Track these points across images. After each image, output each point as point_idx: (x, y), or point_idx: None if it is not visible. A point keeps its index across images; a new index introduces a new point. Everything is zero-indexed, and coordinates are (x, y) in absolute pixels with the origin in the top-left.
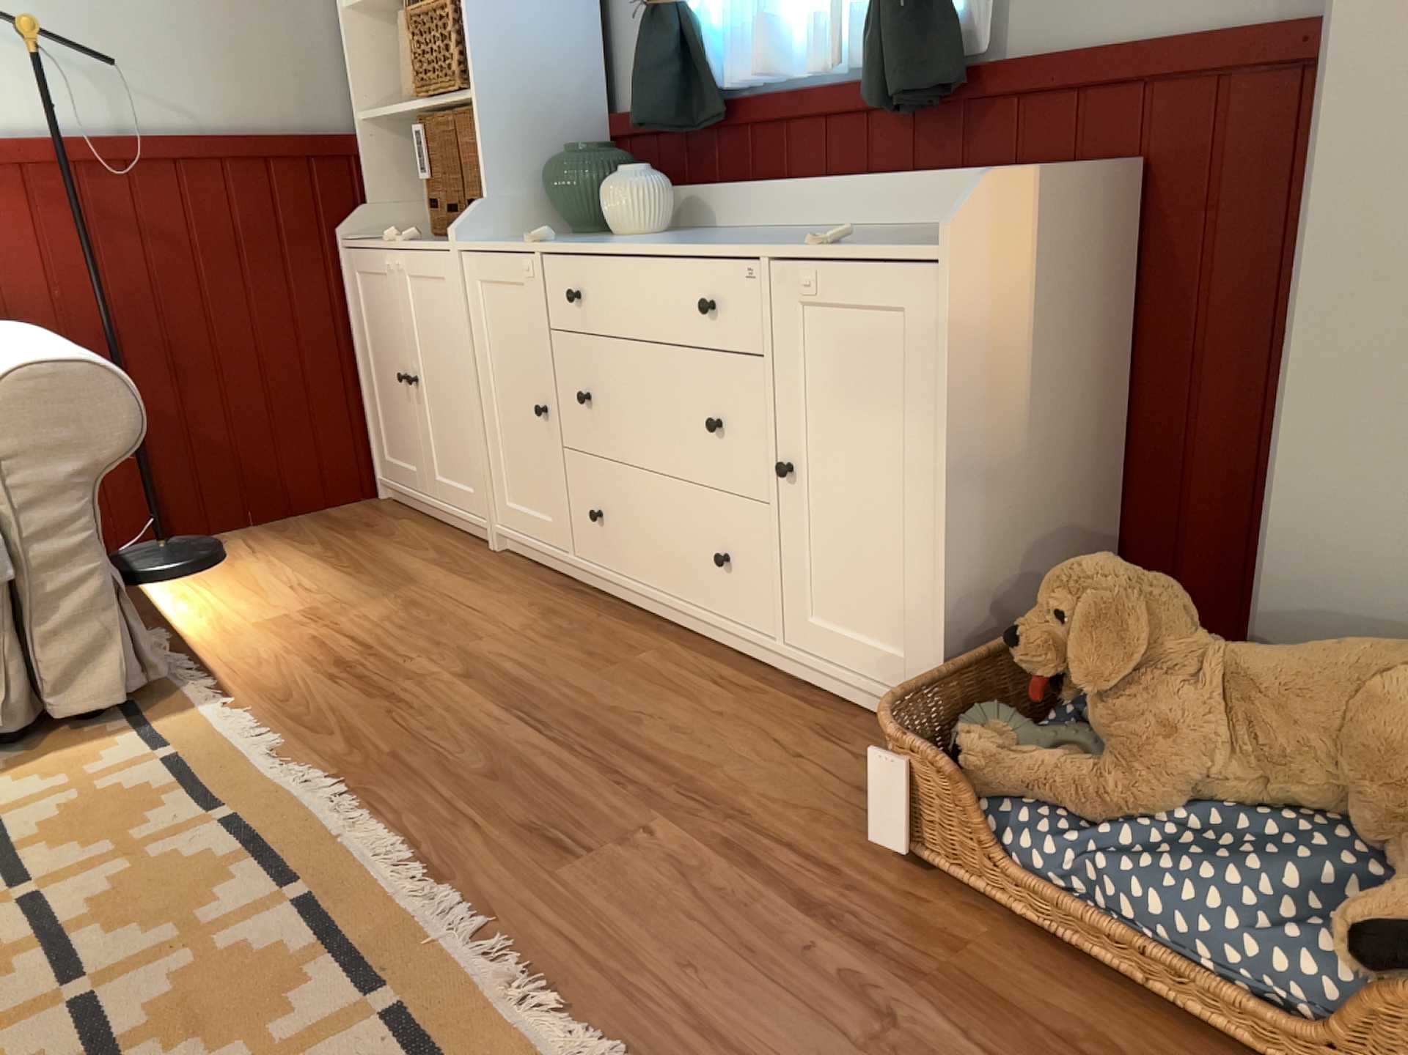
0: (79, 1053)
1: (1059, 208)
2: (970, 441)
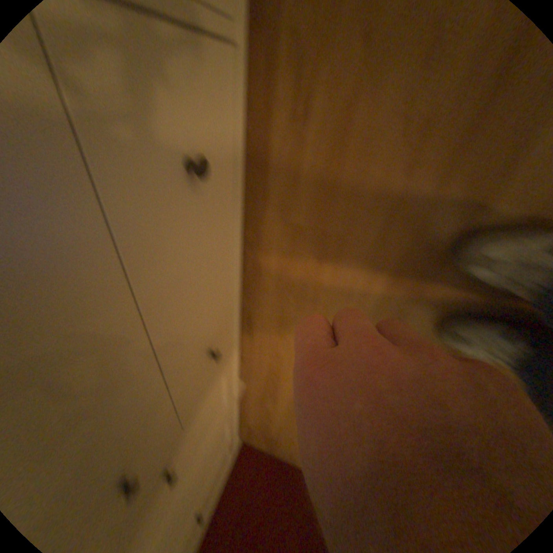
0: None
1: None
2: None
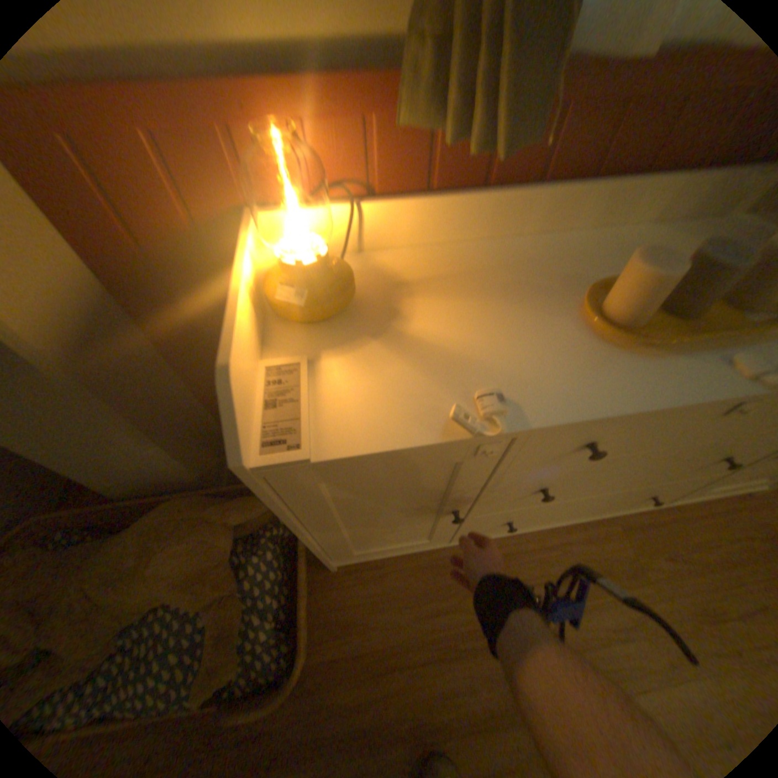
0: None
1: None
2: None
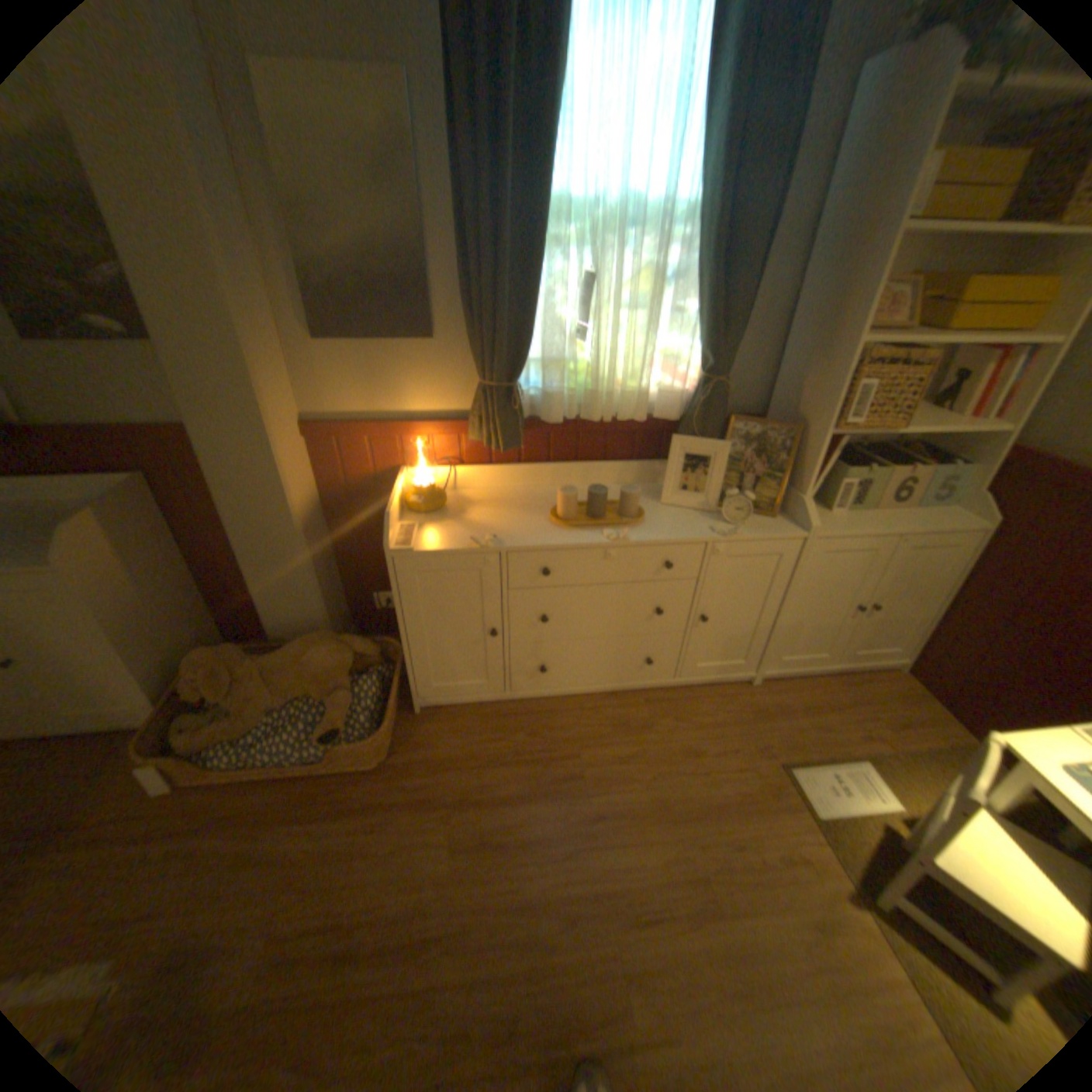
0: None
1: (111, 514)
2: (117, 625)
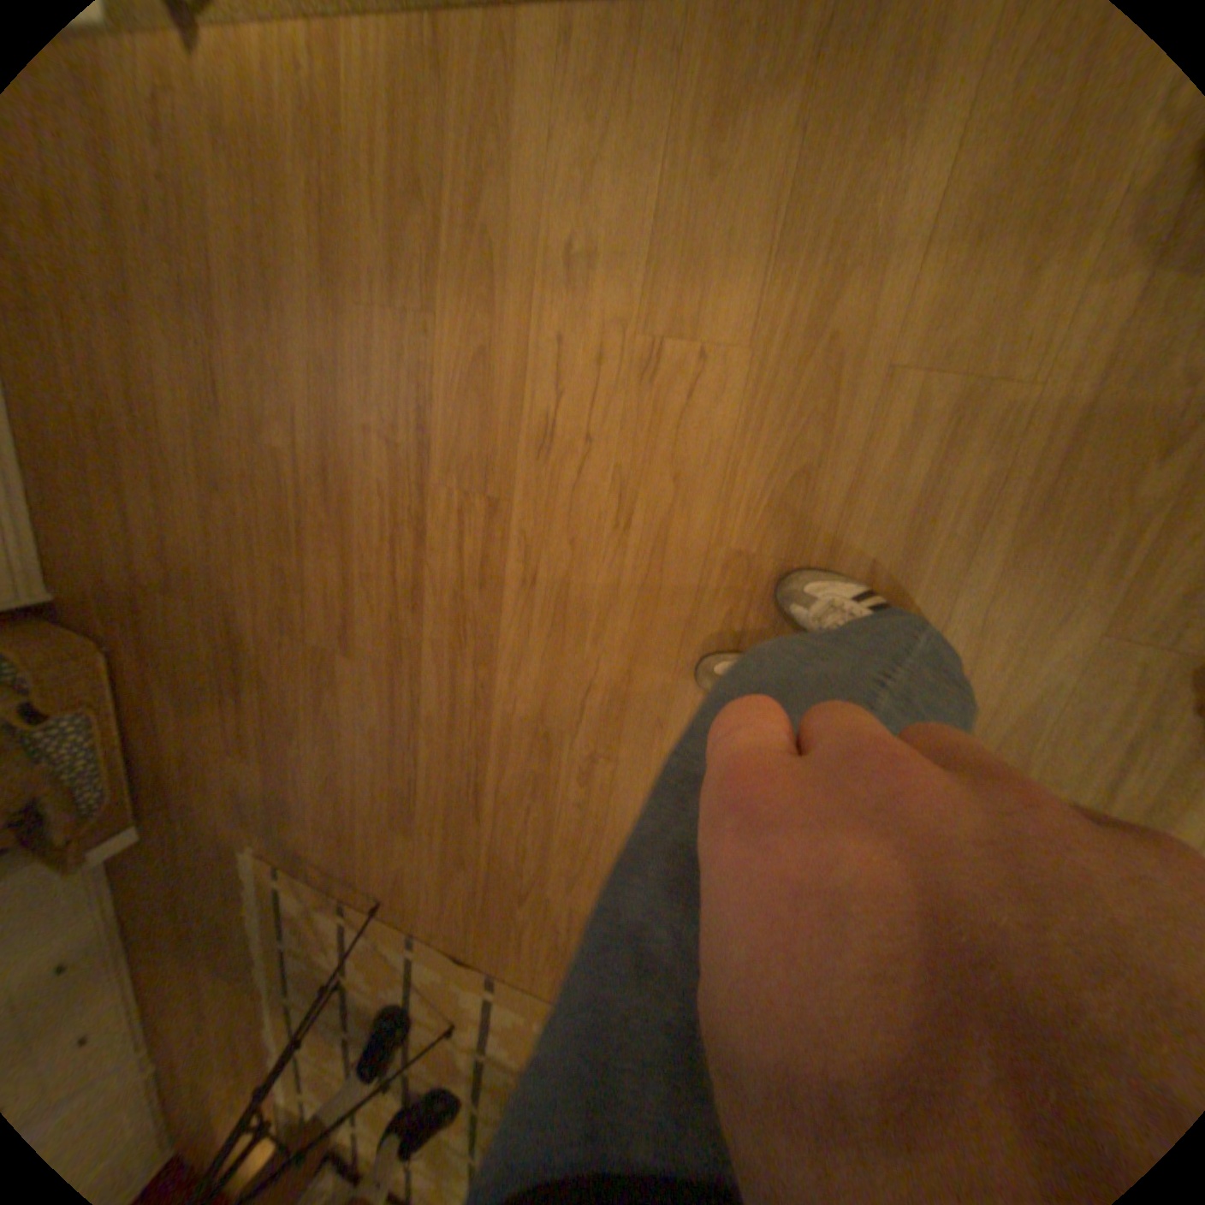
0: (337, 1016)
1: None
2: None
